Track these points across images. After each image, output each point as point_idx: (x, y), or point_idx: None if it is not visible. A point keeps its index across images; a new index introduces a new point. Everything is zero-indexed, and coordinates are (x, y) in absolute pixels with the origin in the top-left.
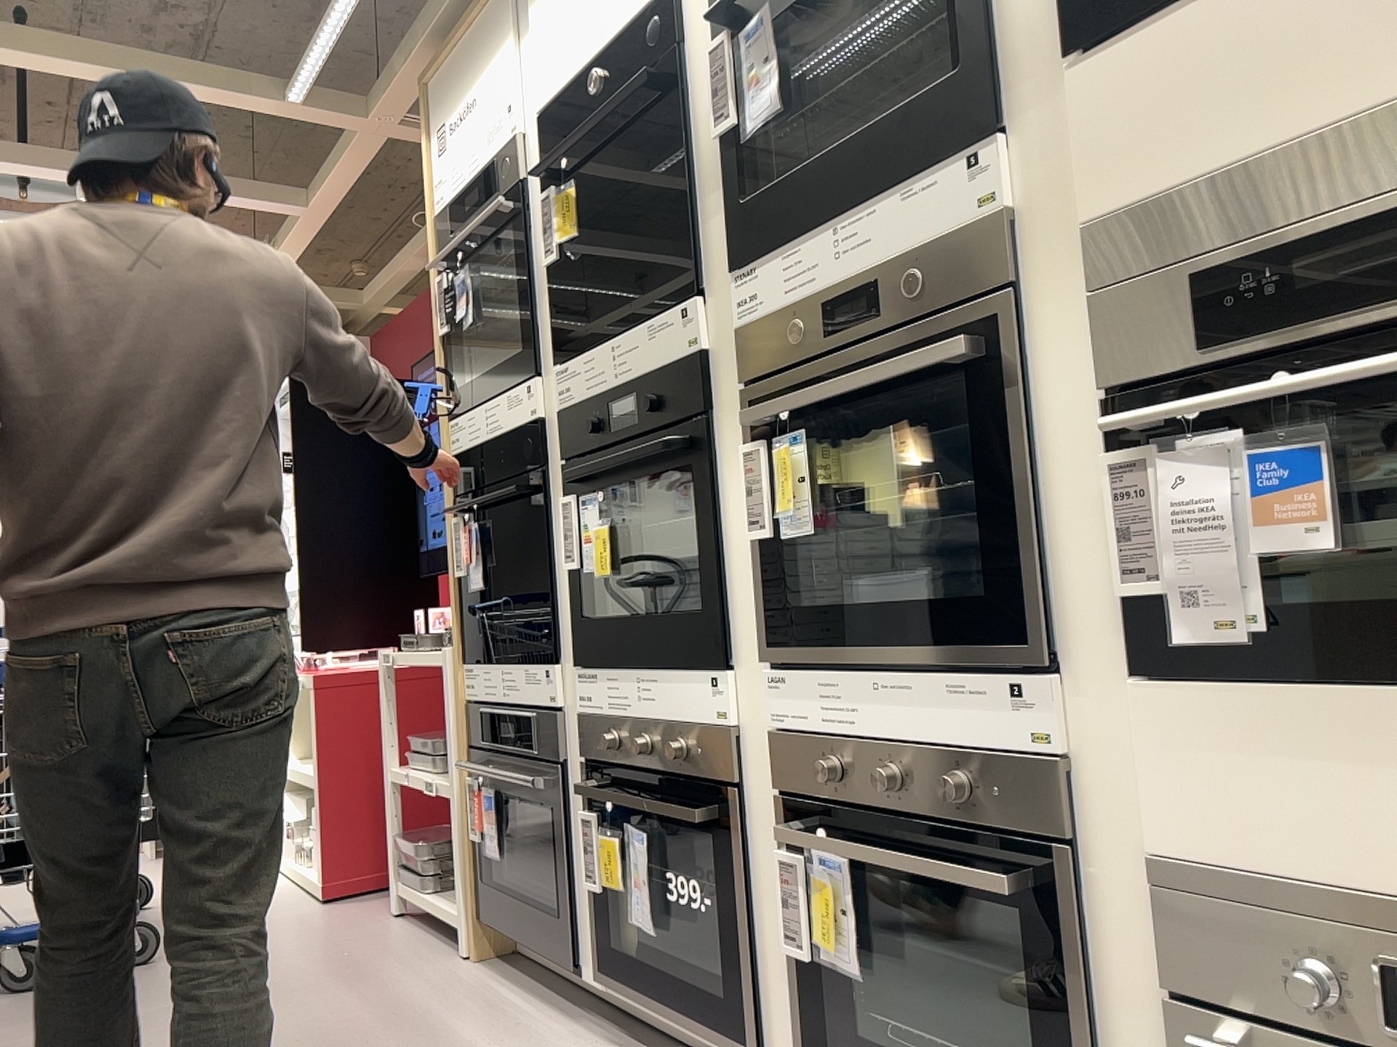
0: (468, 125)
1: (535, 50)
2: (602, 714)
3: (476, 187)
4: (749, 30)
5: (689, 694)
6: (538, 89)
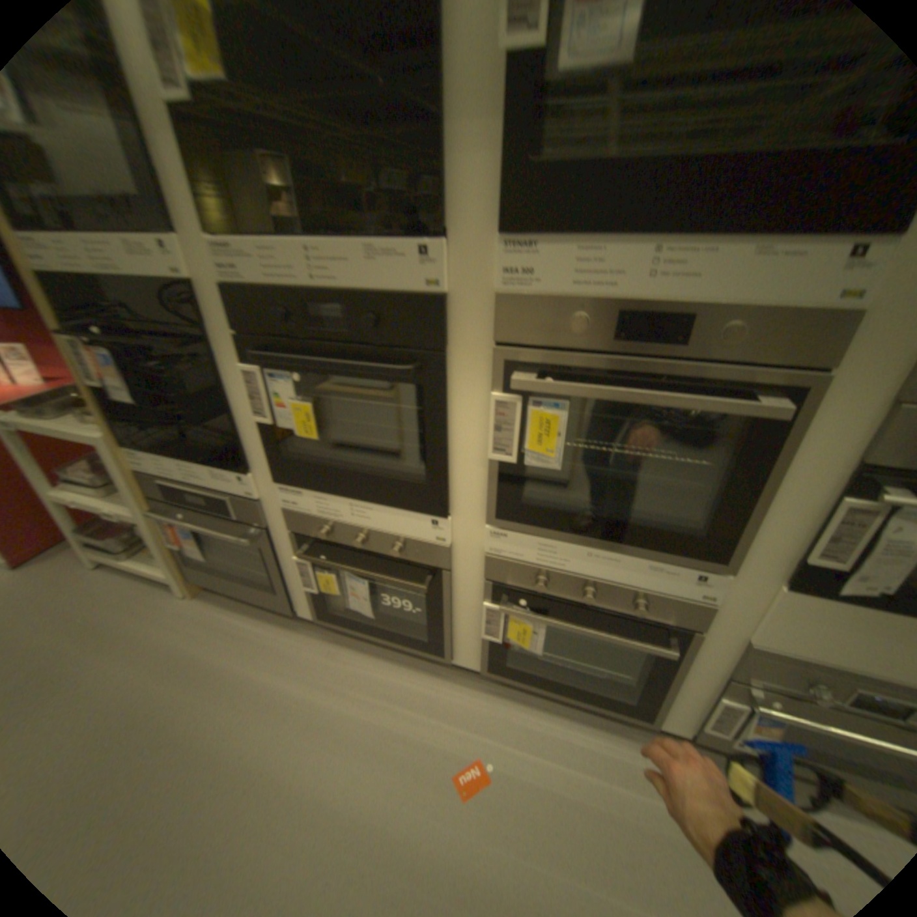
0: None
1: None
2: (310, 514)
3: None
4: None
5: (407, 523)
6: None
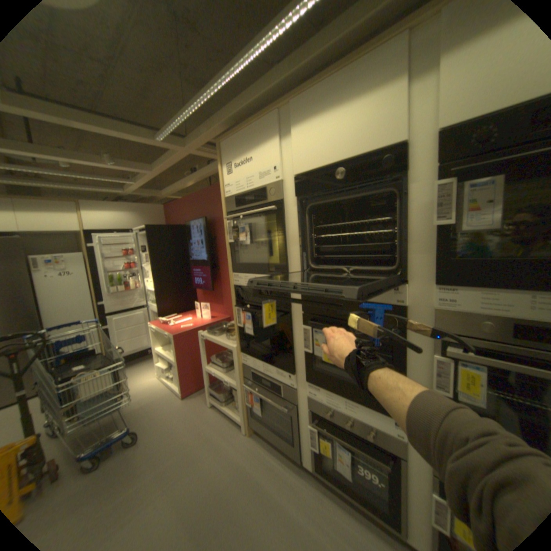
0: (245, 166)
1: (293, 145)
2: (323, 403)
3: (252, 193)
4: (483, 182)
5: (380, 421)
6: (295, 164)
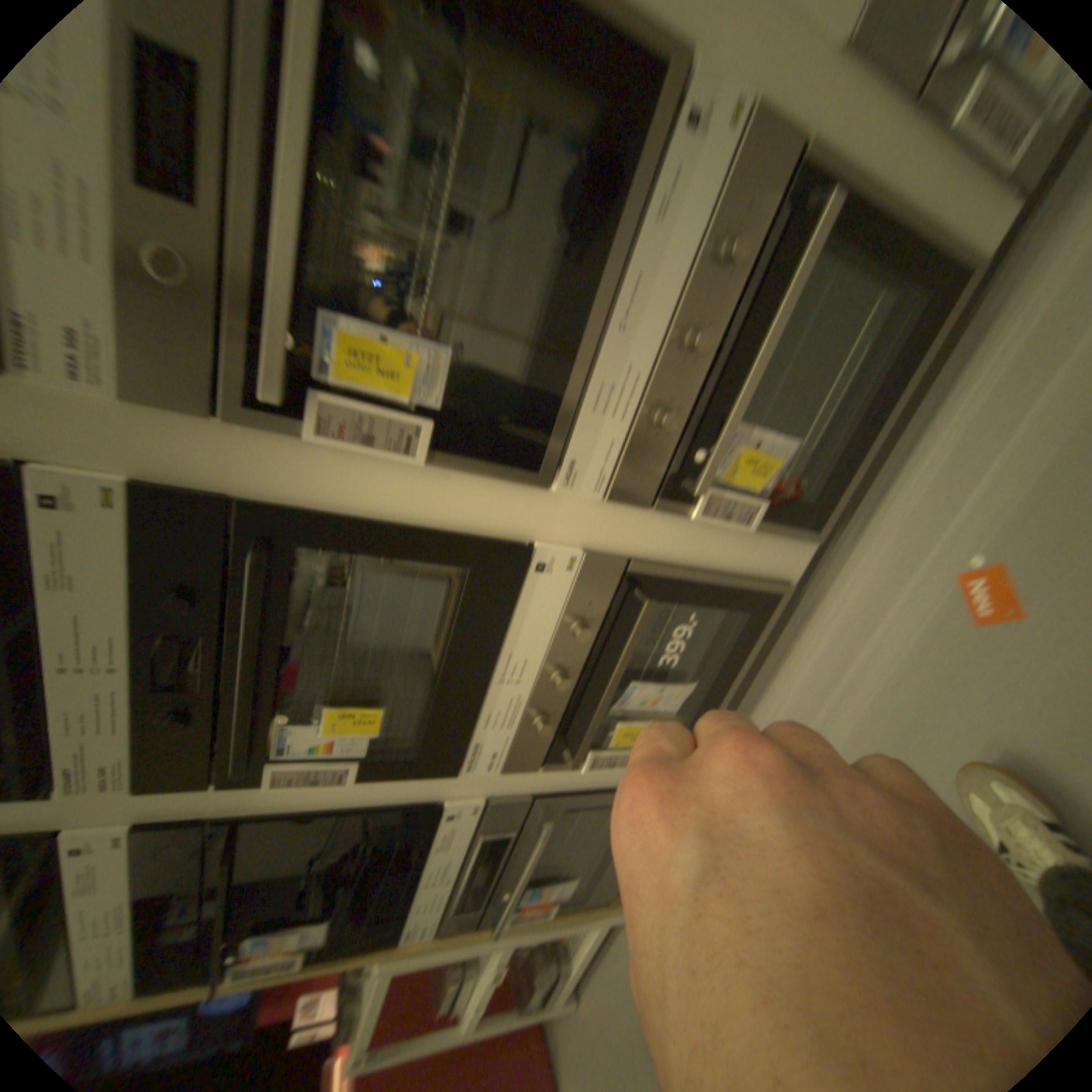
0: None
1: None
2: (516, 734)
3: None
4: None
5: (541, 605)
6: None
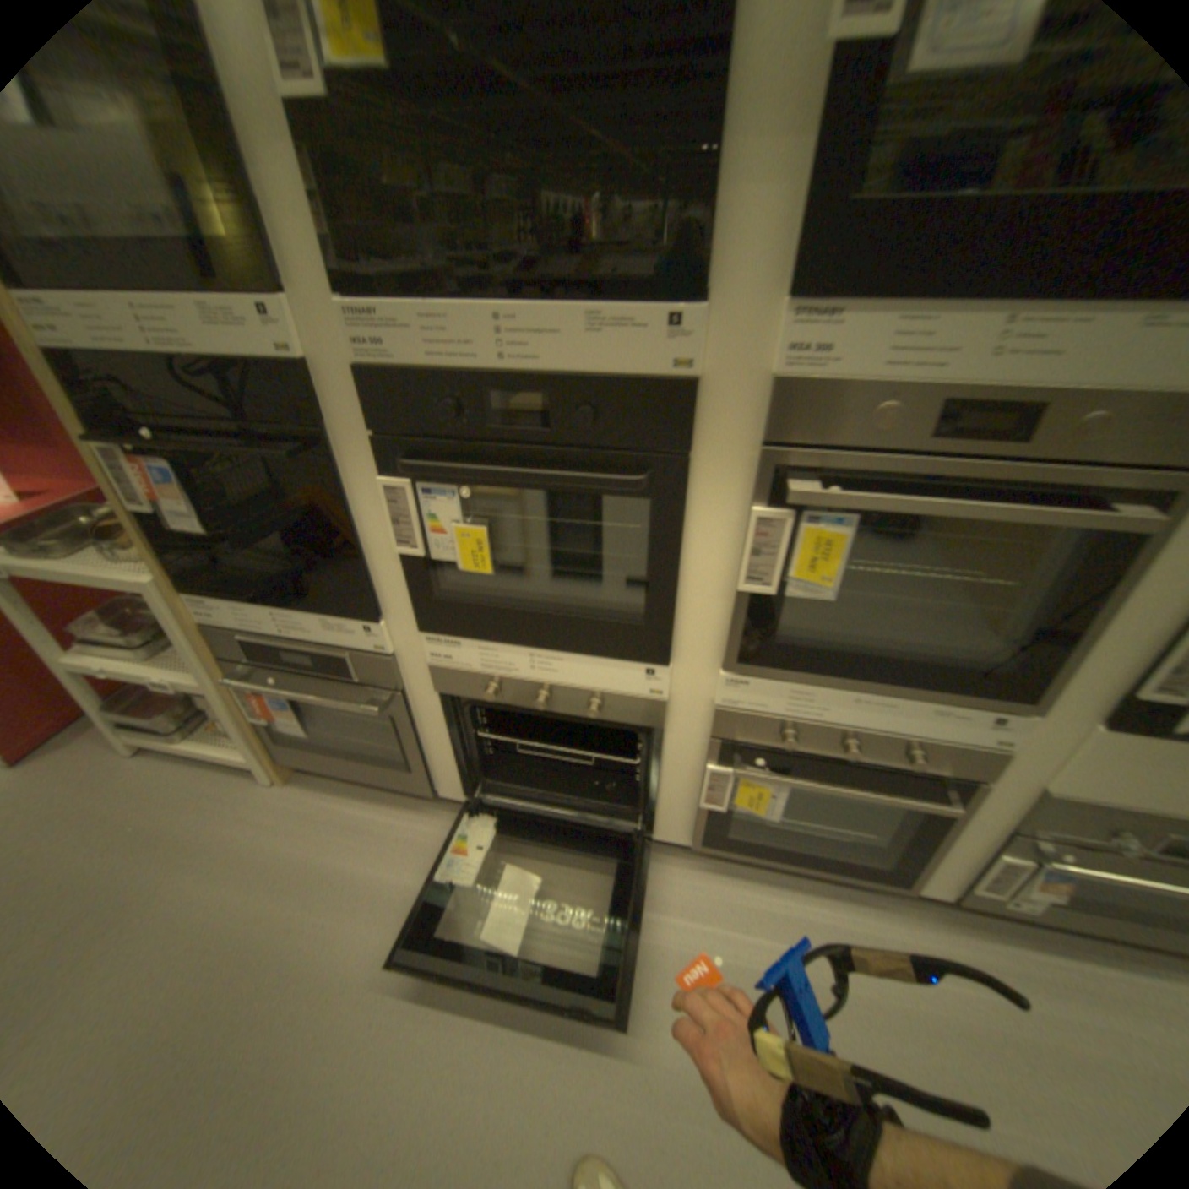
0: None
1: None
2: (473, 669)
3: None
4: None
5: (612, 674)
6: None
